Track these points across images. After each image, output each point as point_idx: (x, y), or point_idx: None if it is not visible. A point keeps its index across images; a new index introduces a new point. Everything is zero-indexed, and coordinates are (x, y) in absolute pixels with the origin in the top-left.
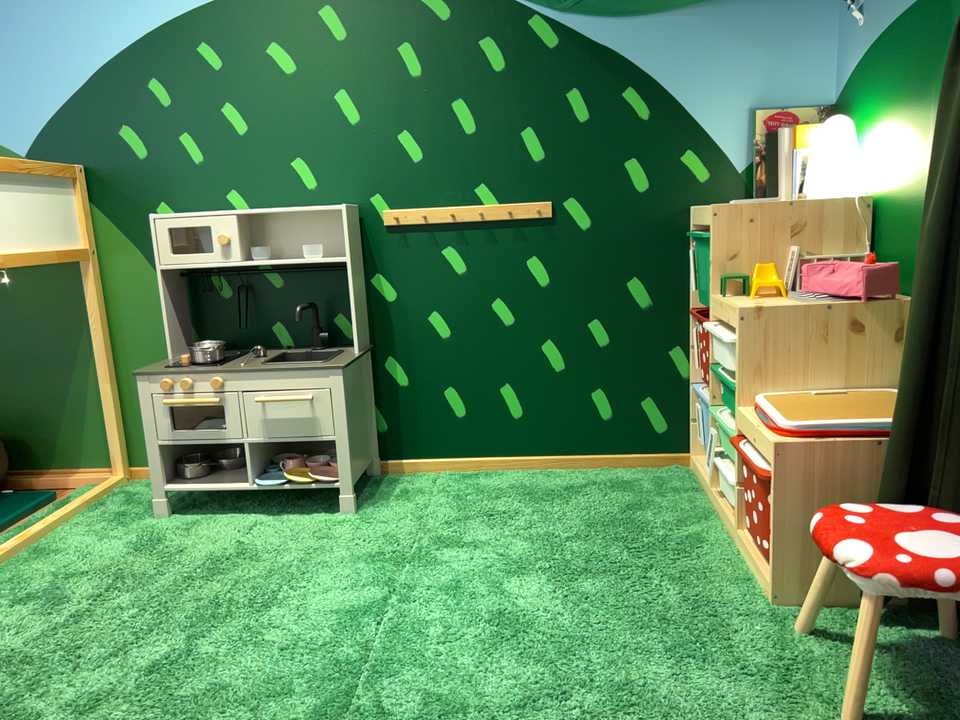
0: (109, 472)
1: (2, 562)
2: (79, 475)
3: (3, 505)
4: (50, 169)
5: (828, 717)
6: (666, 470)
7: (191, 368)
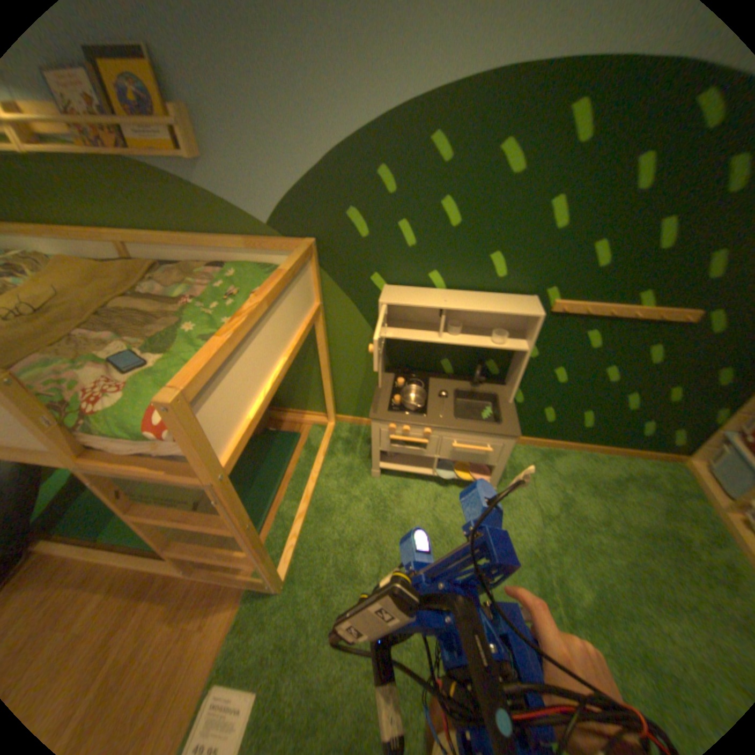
0: (329, 419)
1: (307, 518)
2: (310, 415)
3: (279, 445)
4: (298, 243)
5: None
6: (676, 470)
7: (409, 412)
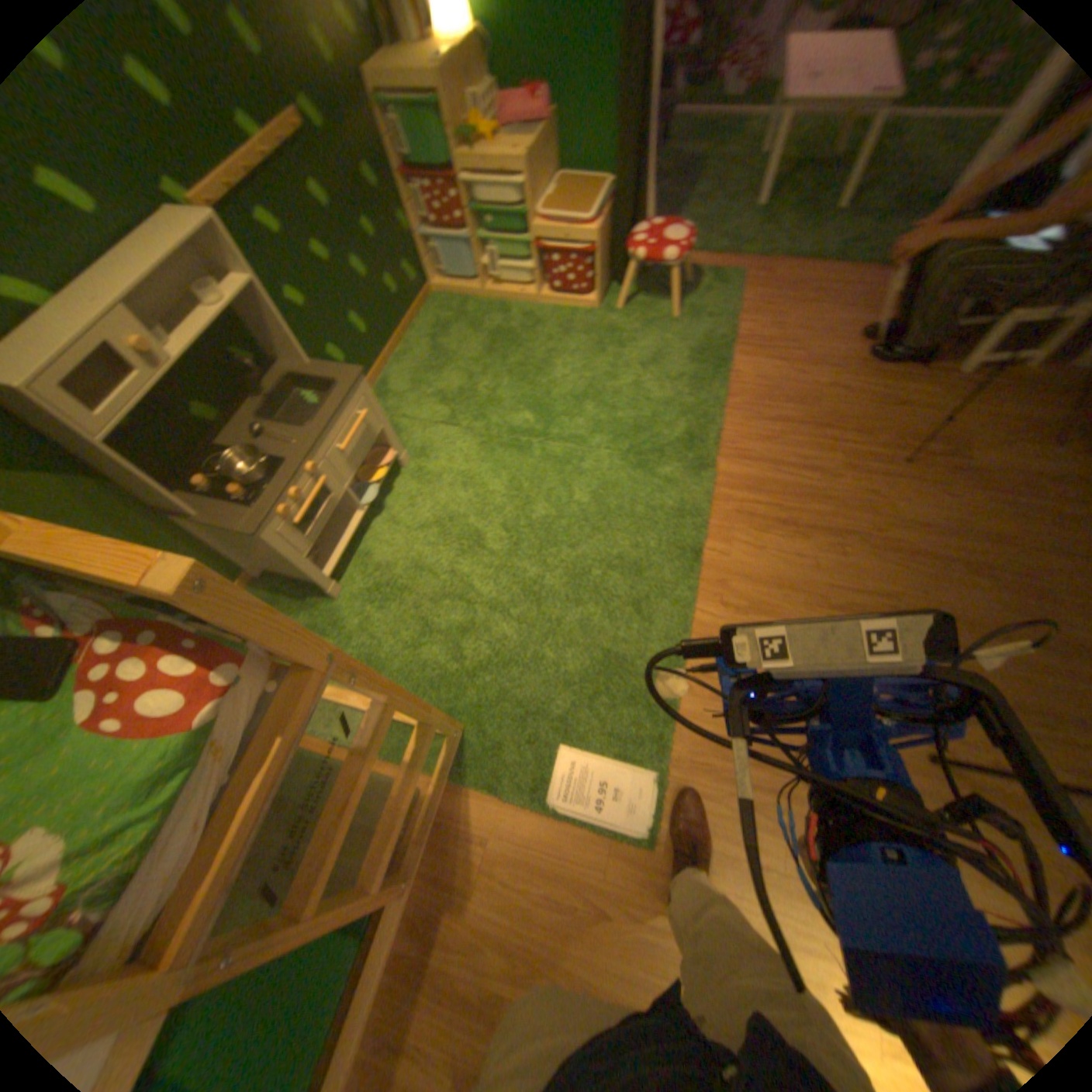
0: None
1: None
2: None
3: None
4: None
5: (670, 320)
6: (436, 300)
7: (268, 477)
